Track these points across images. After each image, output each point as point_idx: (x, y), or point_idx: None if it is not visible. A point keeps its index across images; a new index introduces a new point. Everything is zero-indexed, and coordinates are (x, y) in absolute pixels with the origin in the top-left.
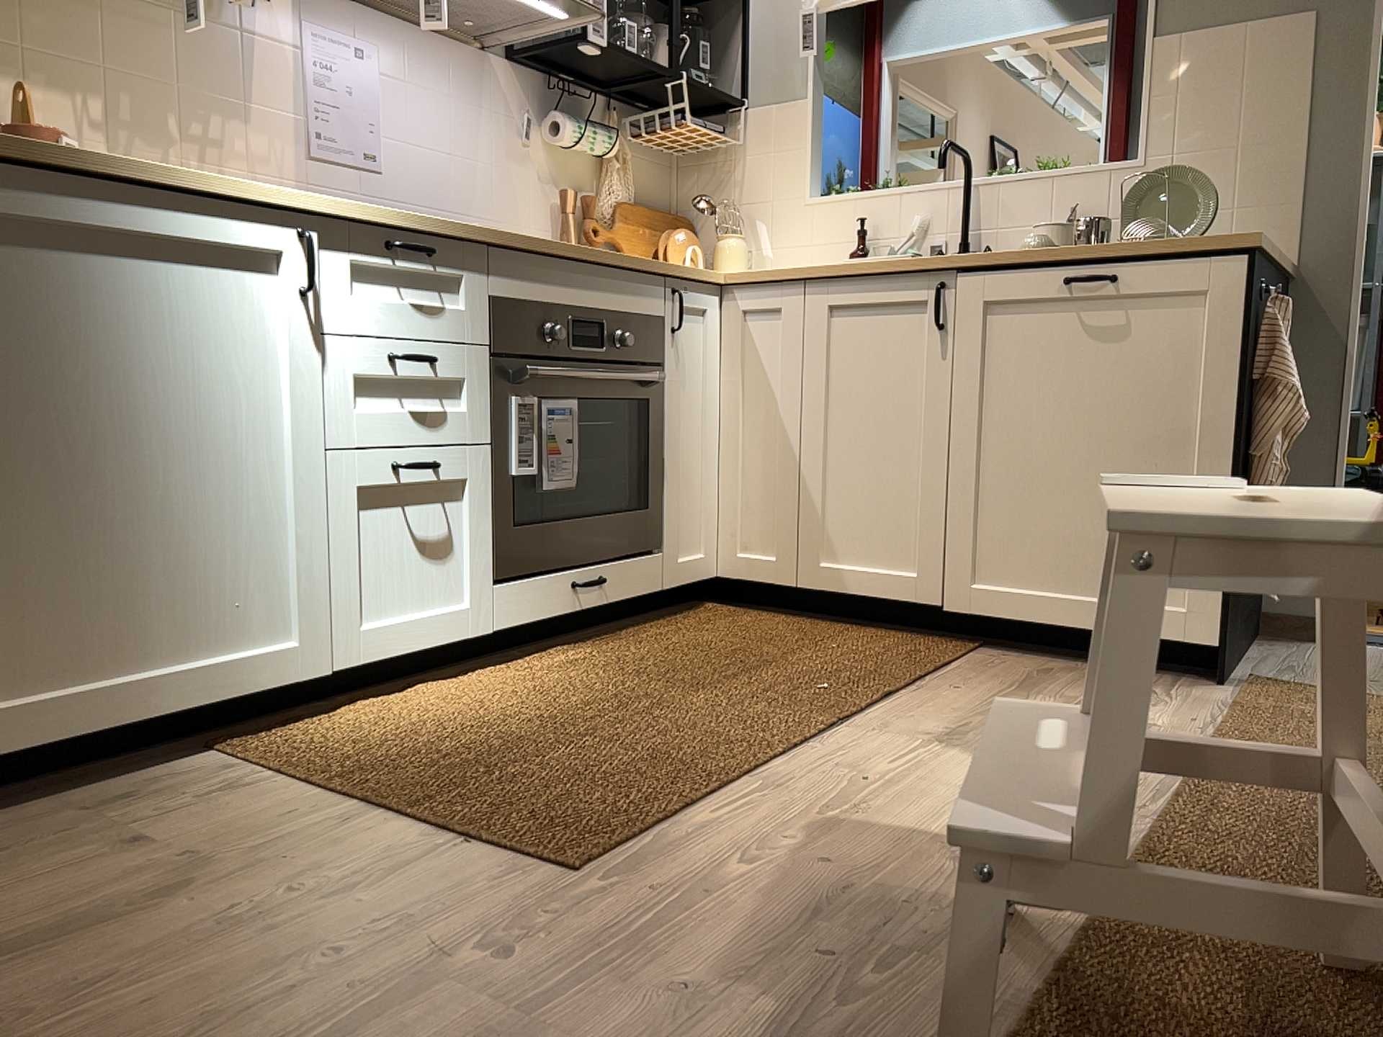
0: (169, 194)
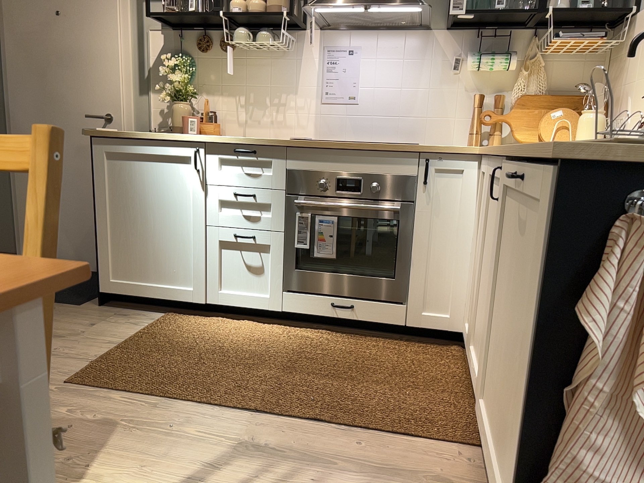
0: (155, 141)
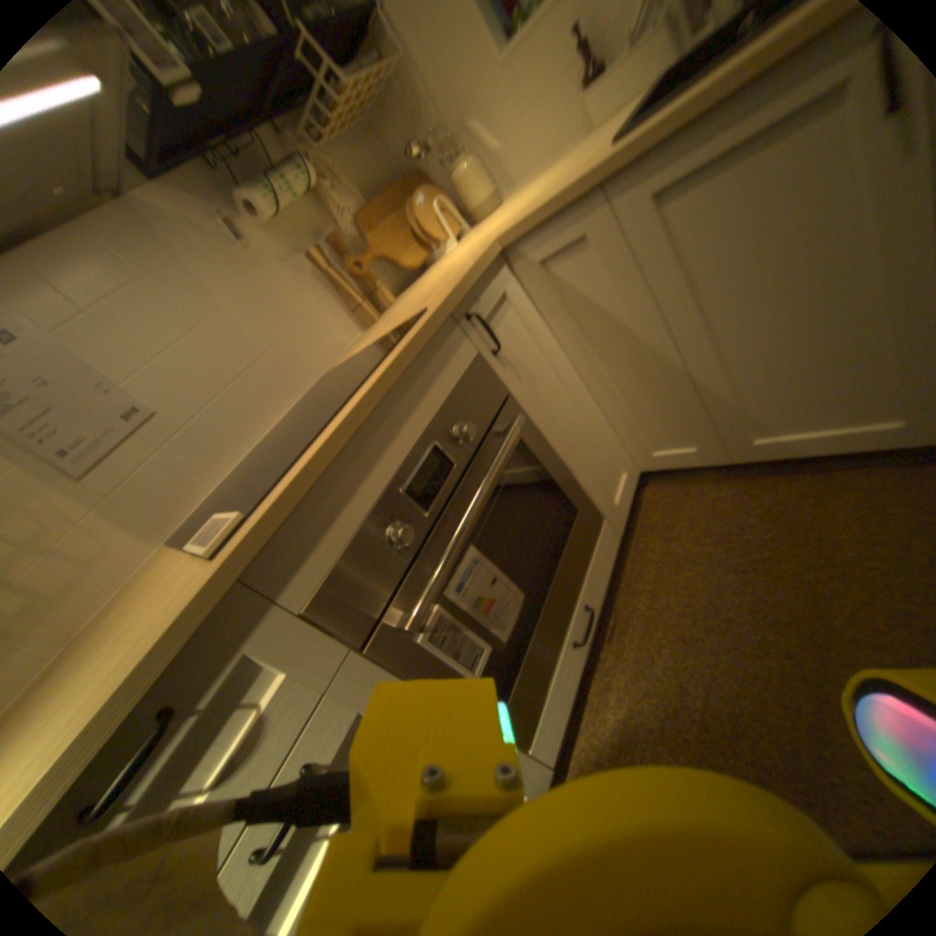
0: None
